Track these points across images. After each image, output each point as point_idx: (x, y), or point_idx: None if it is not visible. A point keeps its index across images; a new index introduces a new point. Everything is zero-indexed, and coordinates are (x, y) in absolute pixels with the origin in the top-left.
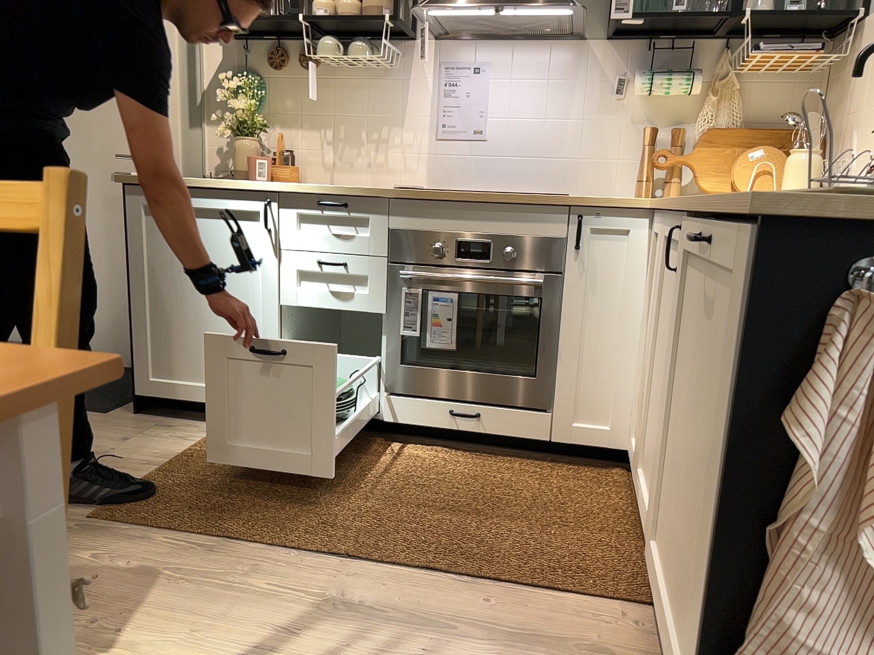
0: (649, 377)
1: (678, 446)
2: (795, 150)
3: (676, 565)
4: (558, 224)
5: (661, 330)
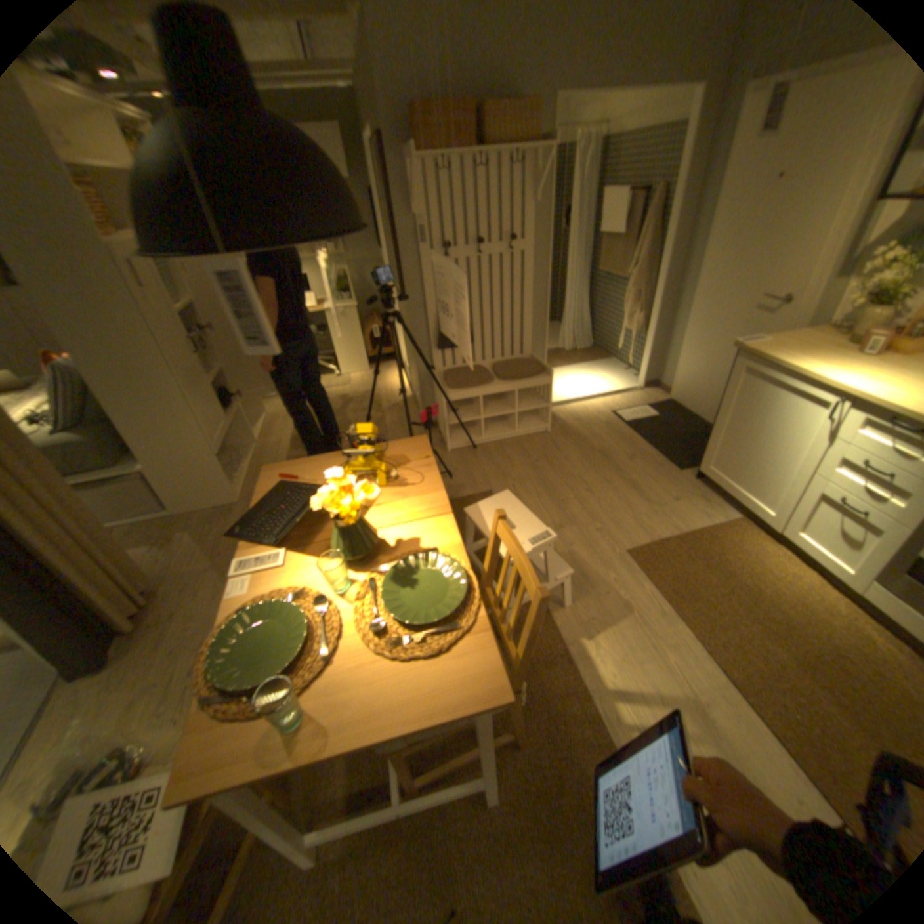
0: None
1: None
2: None
3: None
4: None
5: None
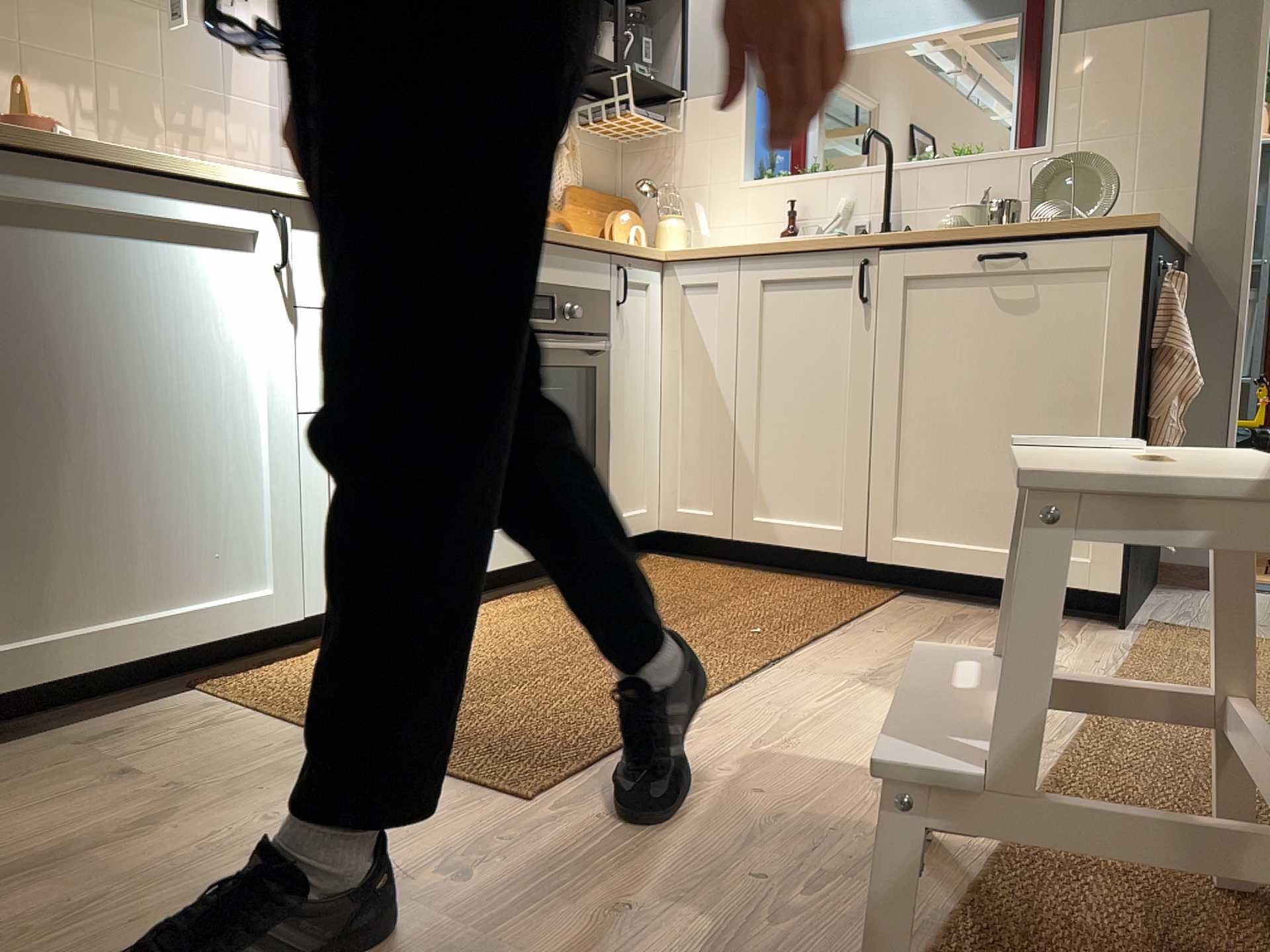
0: (755, 419)
1: (949, 429)
2: (669, 212)
3: (990, 513)
4: (604, 271)
5: (781, 366)
